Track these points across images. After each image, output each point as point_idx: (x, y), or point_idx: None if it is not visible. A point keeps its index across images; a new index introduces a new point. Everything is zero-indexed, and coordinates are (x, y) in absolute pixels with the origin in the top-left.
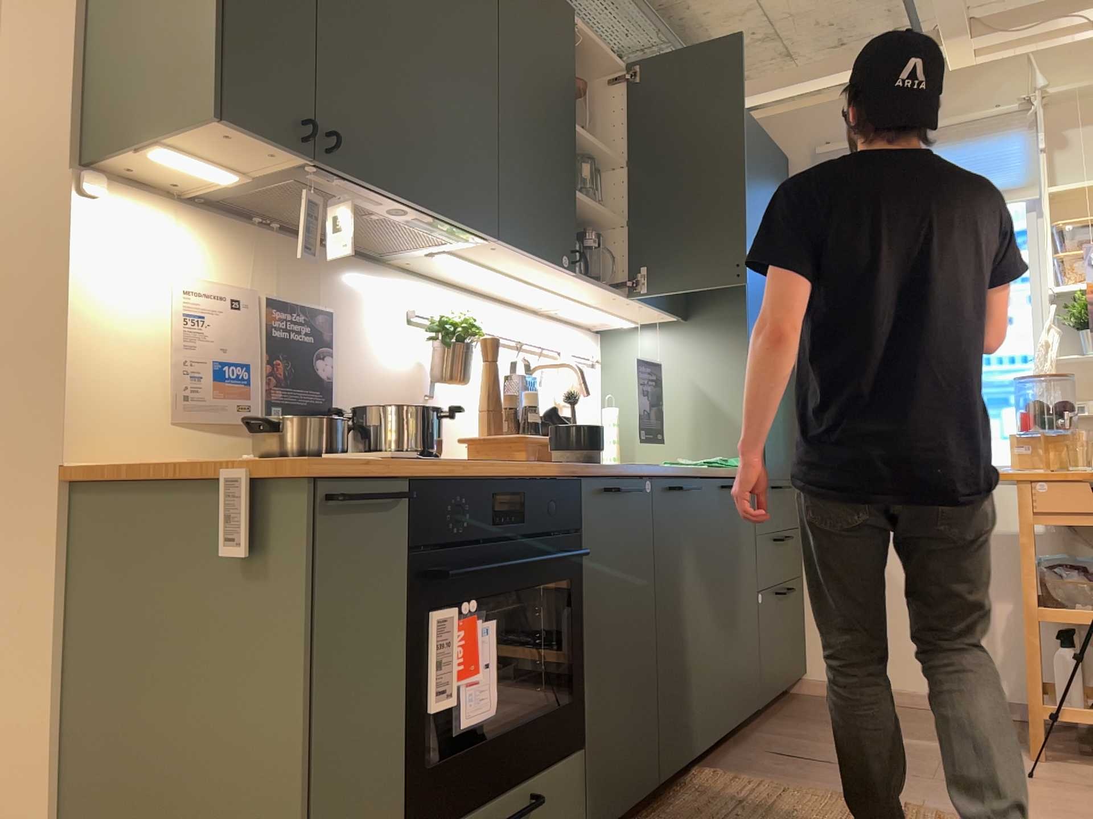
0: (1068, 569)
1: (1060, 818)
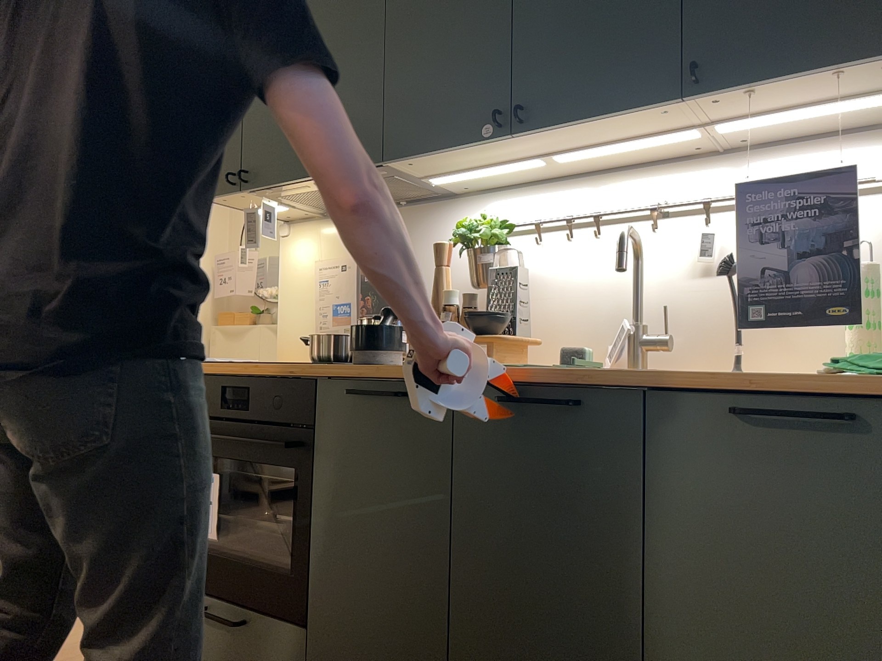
0: None
1: None
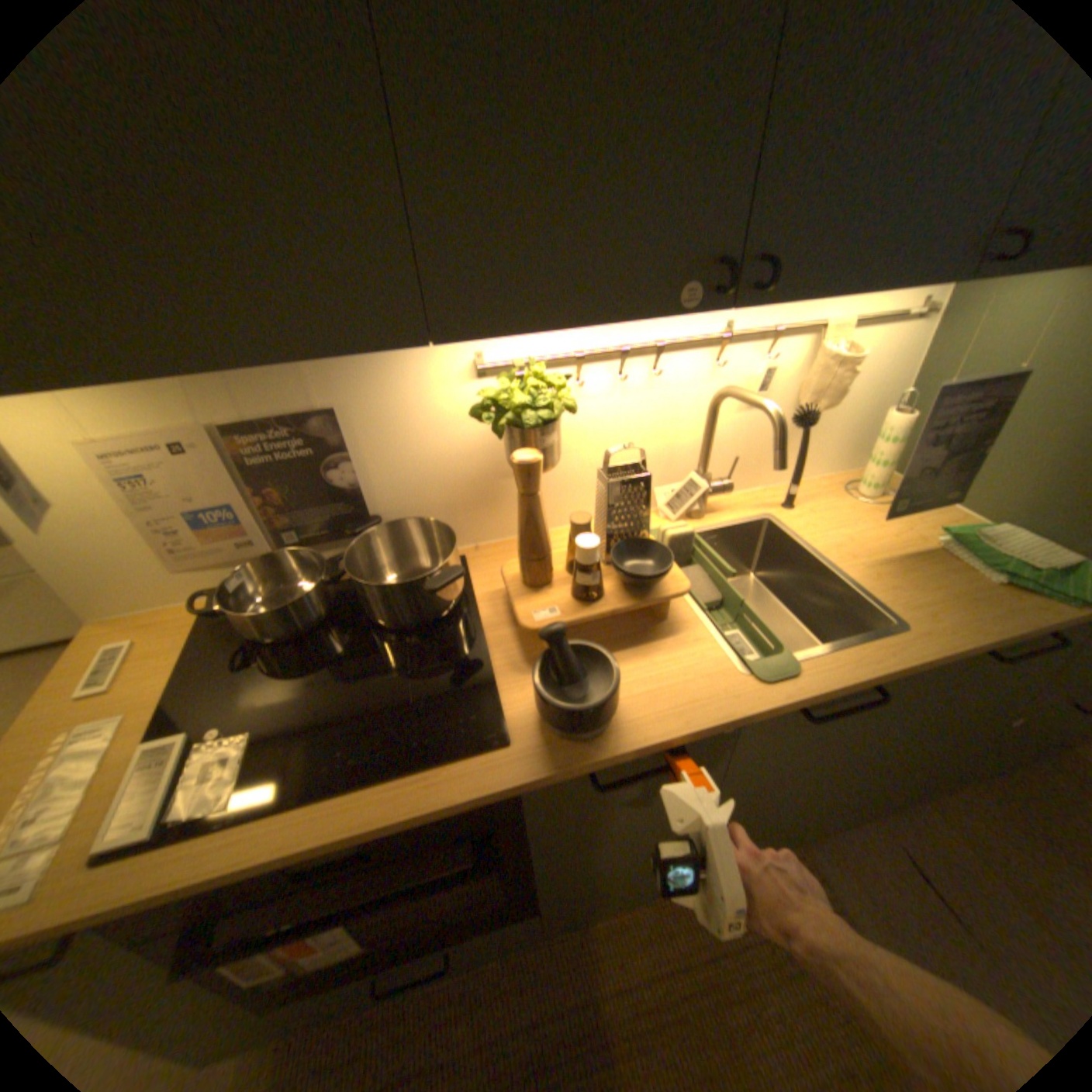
0: None
1: None
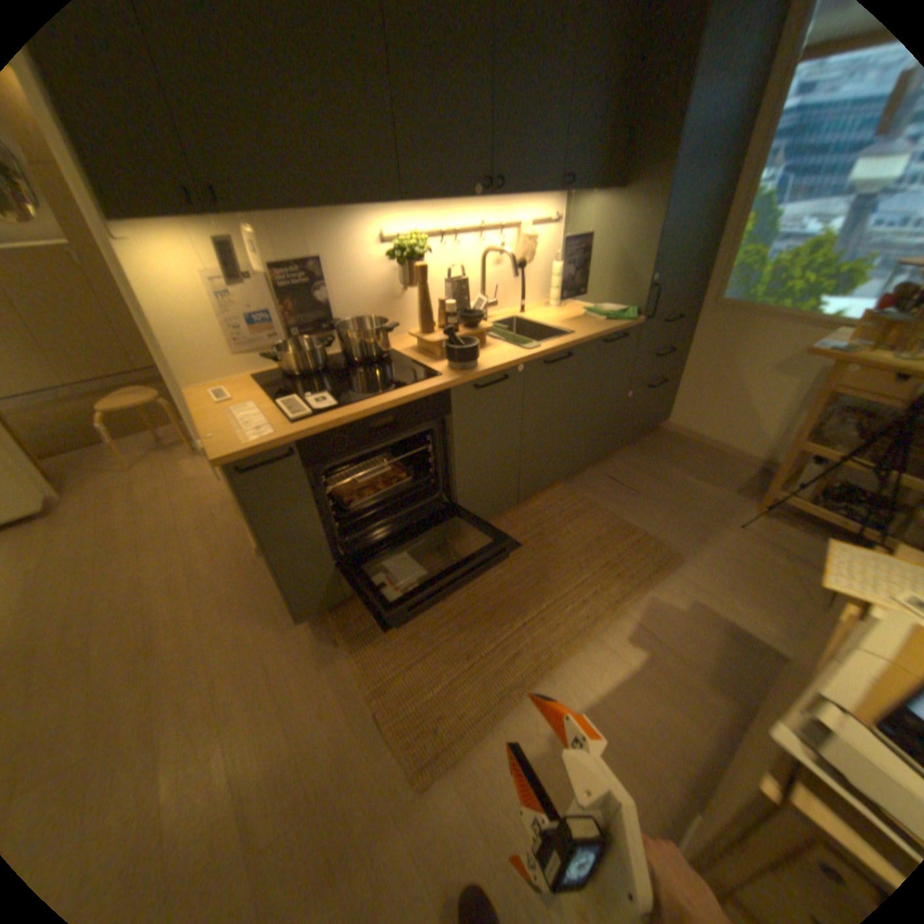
0: (857, 414)
1: (728, 564)
